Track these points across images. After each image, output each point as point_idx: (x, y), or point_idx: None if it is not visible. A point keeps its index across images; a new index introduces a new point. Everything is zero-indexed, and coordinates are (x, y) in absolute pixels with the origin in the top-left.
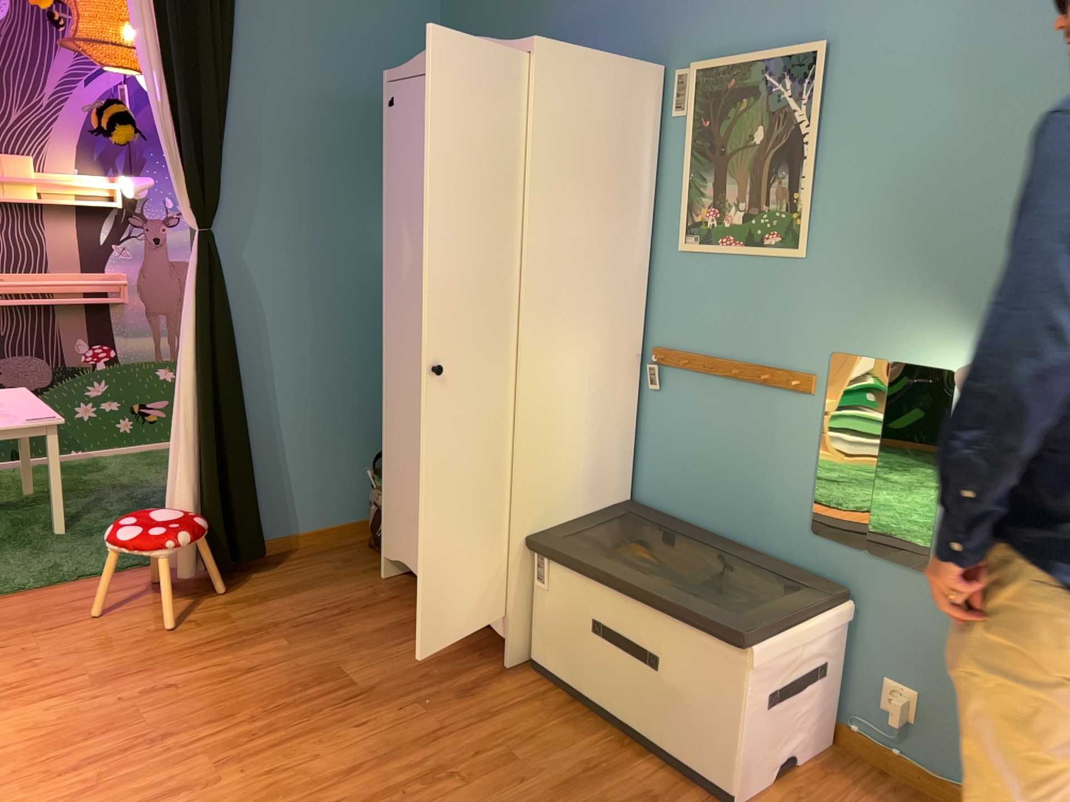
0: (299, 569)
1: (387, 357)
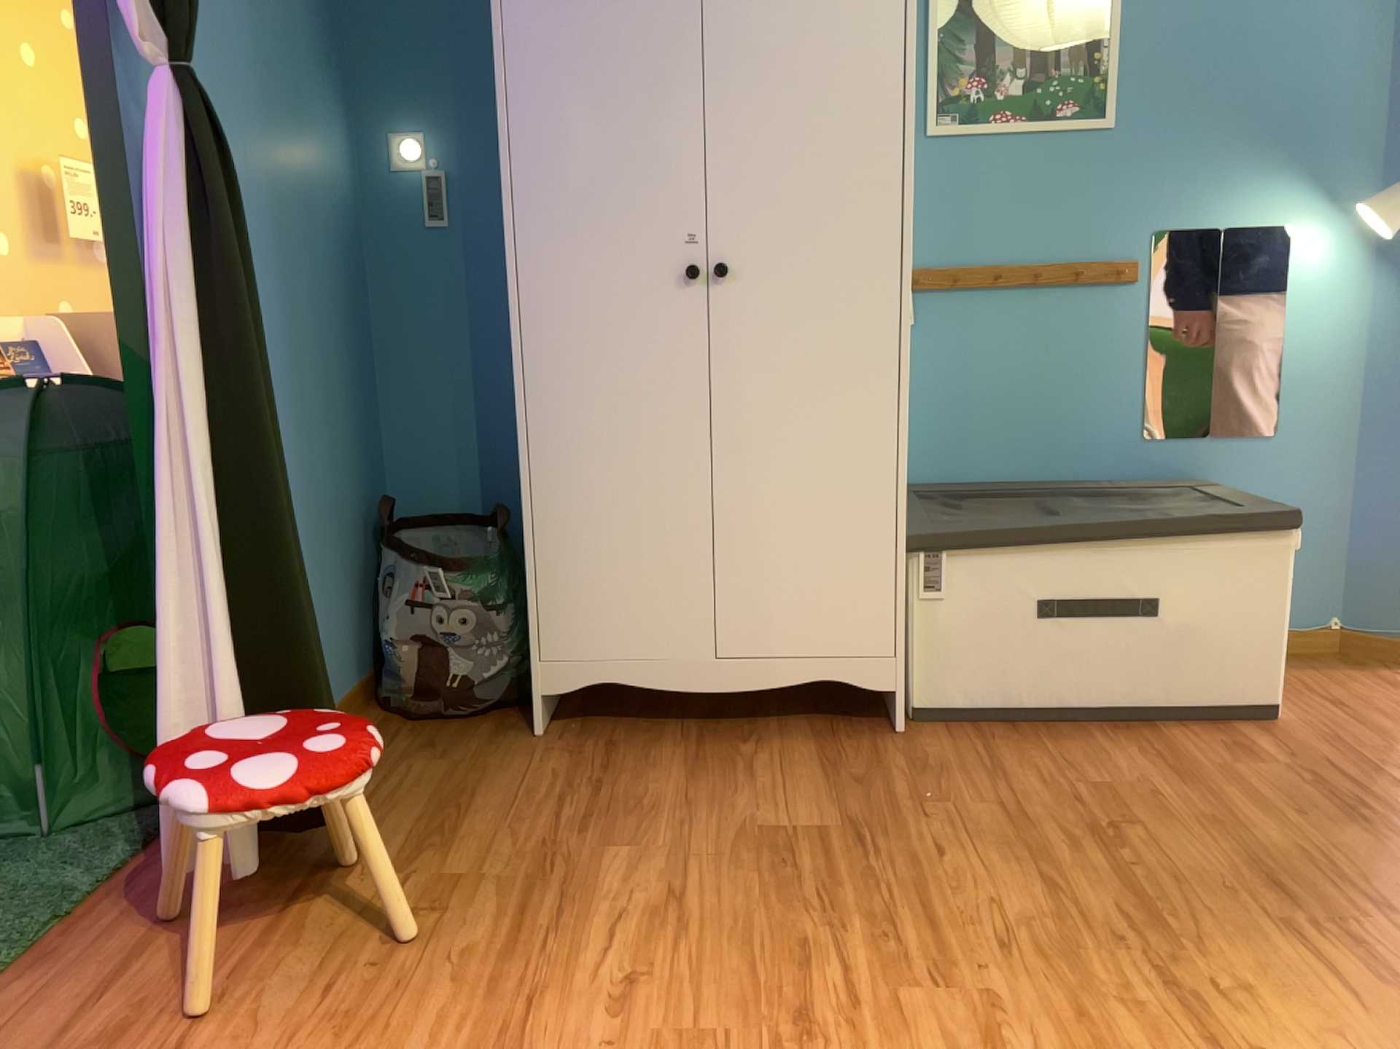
0: (388, 781)
1: (530, 334)
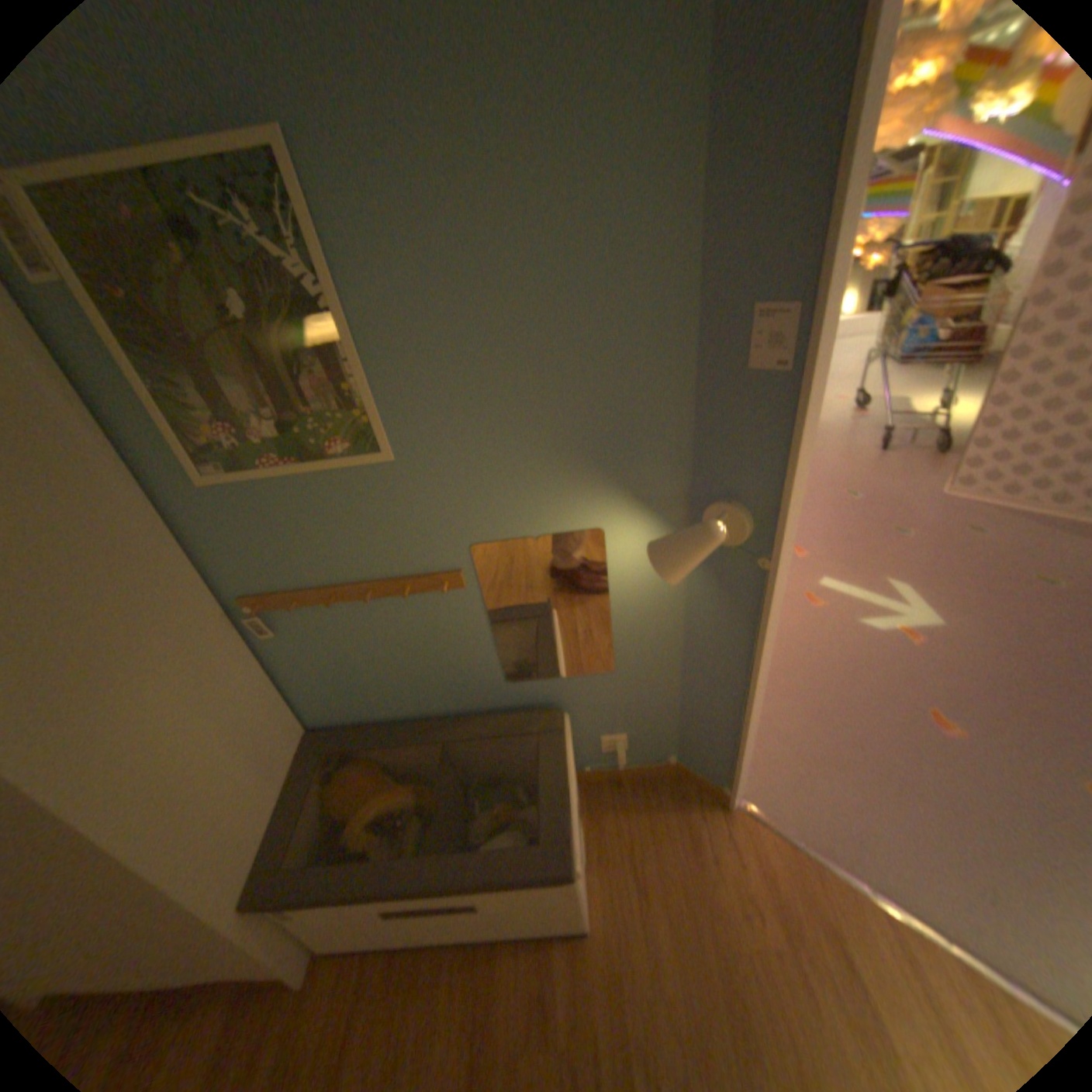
0: None
1: None
